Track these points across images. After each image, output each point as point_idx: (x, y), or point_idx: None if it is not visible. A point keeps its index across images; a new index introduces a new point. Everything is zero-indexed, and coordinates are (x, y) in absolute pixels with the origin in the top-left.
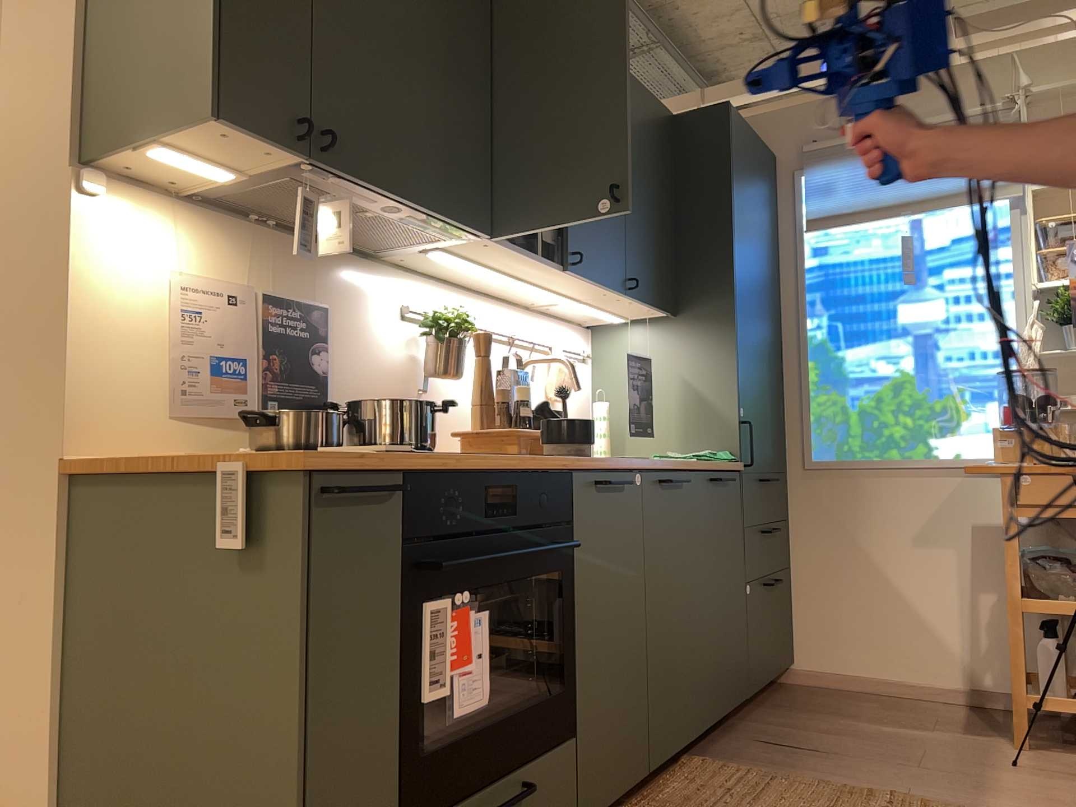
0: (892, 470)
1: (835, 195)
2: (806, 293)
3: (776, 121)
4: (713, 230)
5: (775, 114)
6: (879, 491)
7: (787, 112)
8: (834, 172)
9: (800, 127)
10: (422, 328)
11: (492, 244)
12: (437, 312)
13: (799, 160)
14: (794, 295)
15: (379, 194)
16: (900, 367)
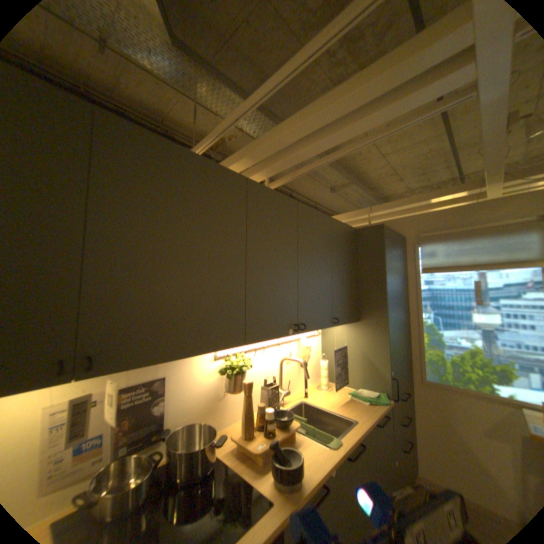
0: (471, 395)
1: (436, 257)
2: (421, 301)
3: (405, 221)
4: (376, 284)
5: (405, 218)
6: (463, 403)
7: (410, 216)
8: (436, 246)
9: (417, 224)
10: (221, 371)
11: (249, 341)
12: (230, 359)
13: (416, 239)
14: (415, 301)
15: (153, 363)
16: (474, 344)
